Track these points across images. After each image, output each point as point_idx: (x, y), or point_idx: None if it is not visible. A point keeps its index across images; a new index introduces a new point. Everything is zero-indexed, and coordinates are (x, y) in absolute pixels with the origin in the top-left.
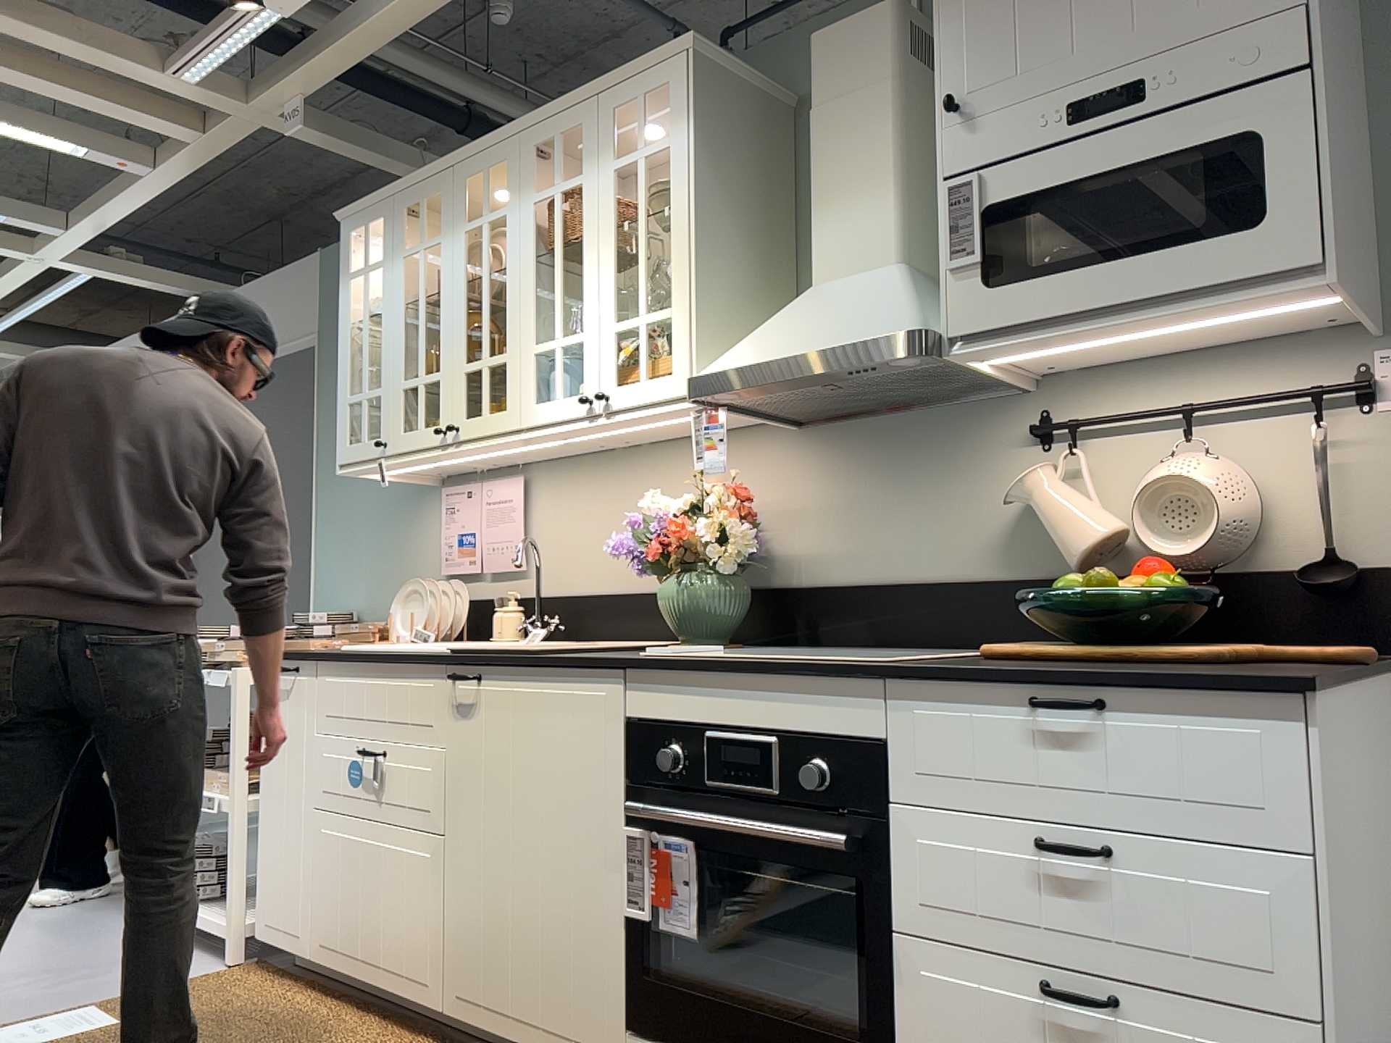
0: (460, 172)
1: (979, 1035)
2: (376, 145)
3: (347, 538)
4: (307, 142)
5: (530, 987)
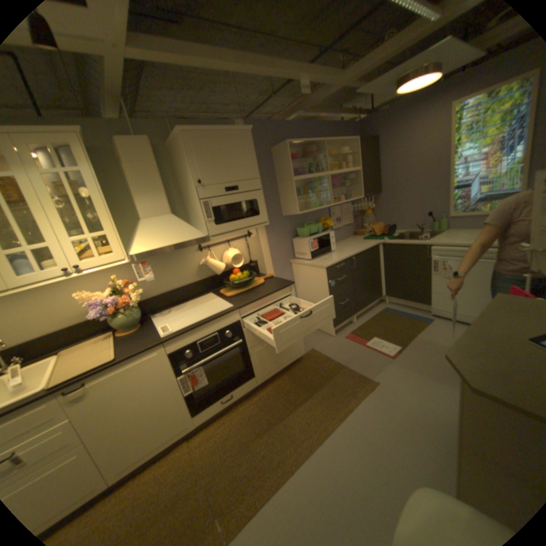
0: None
1: (264, 353)
2: None
3: None
4: None
5: (152, 441)
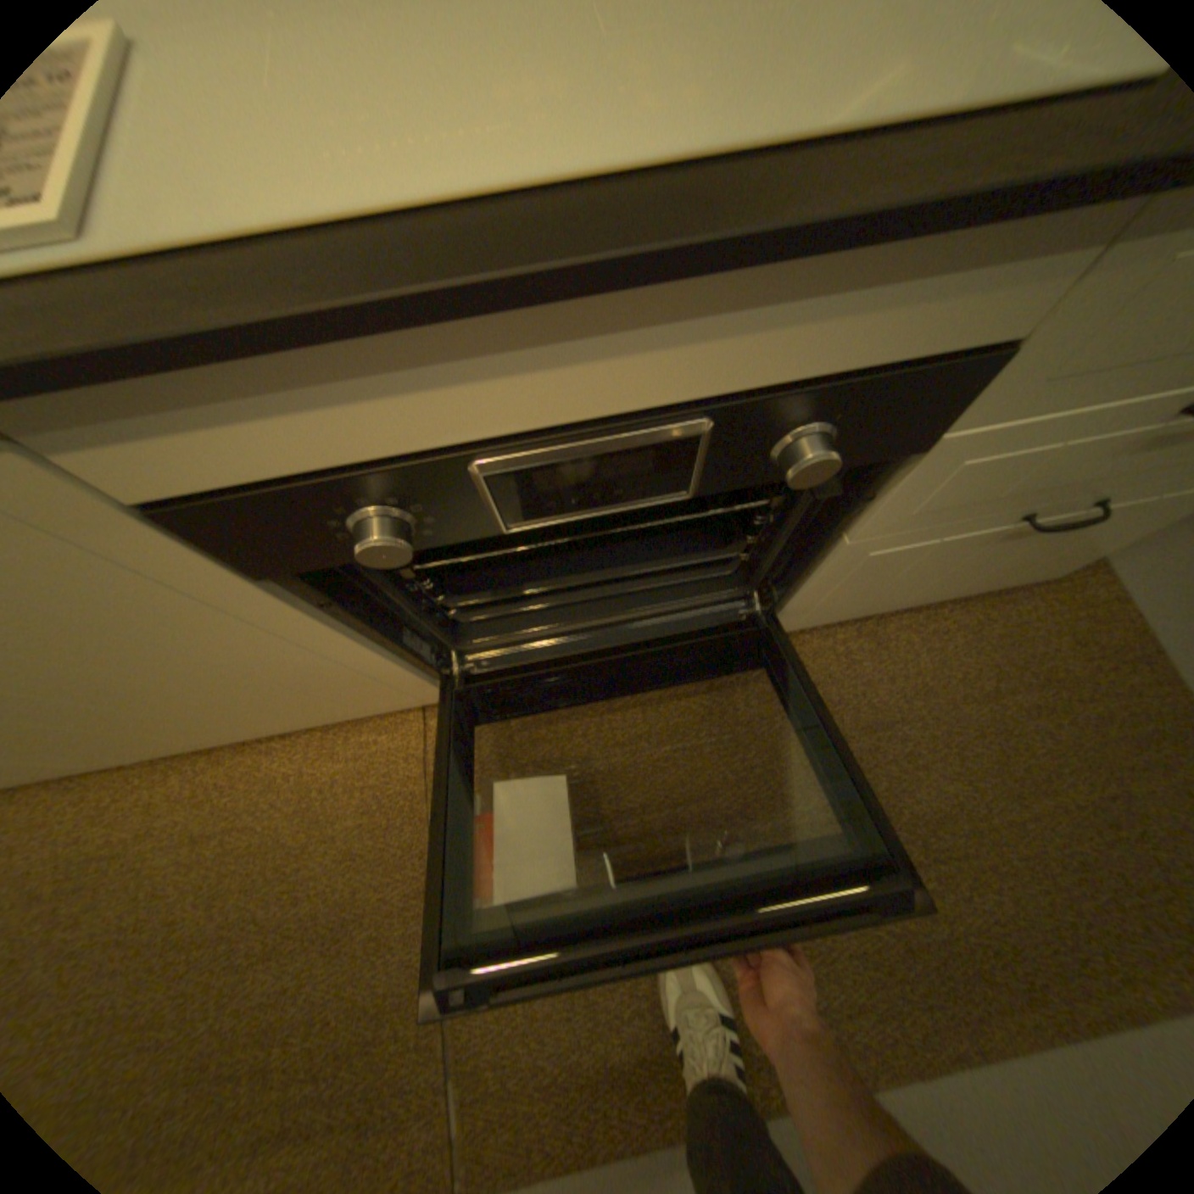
0: None
1: (914, 563)
2: None
3: None
4: None
5: (268, 720)
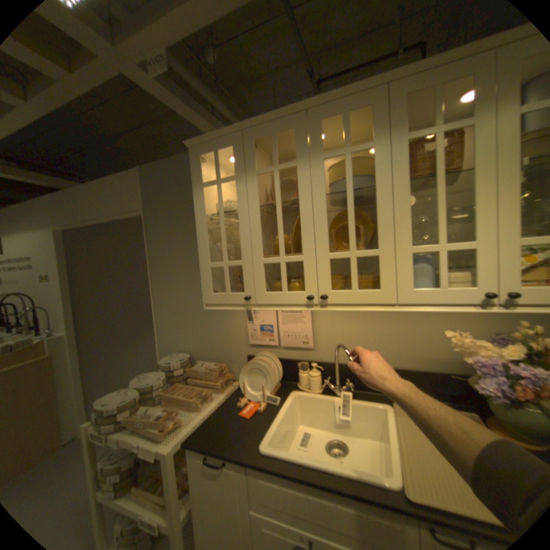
0: (314, 113)
1: None
2: (189, 101)
3: (176, 316)
4: (149, 90)
5: None
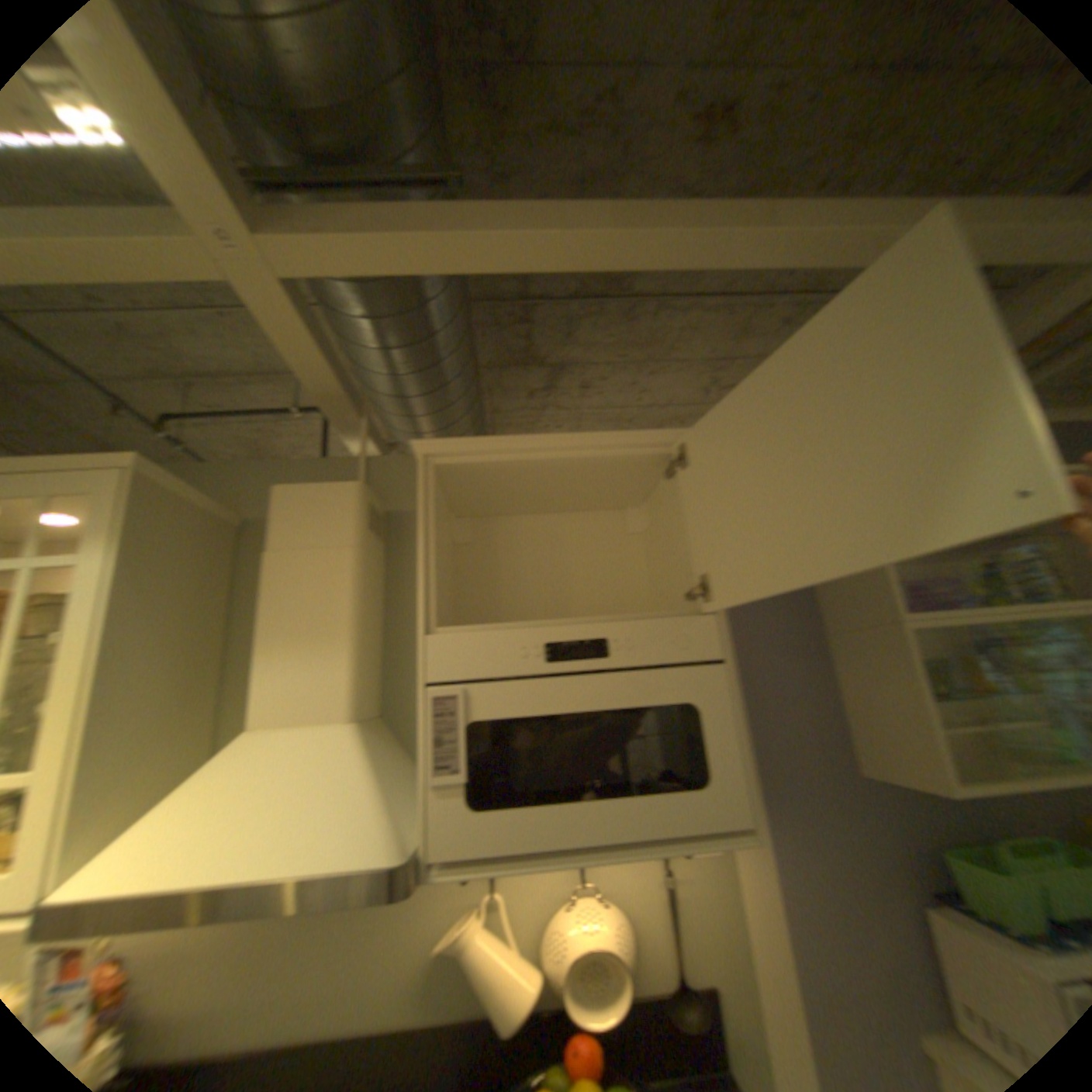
0: None
1: None
2: None
3: None
4: None
5: None
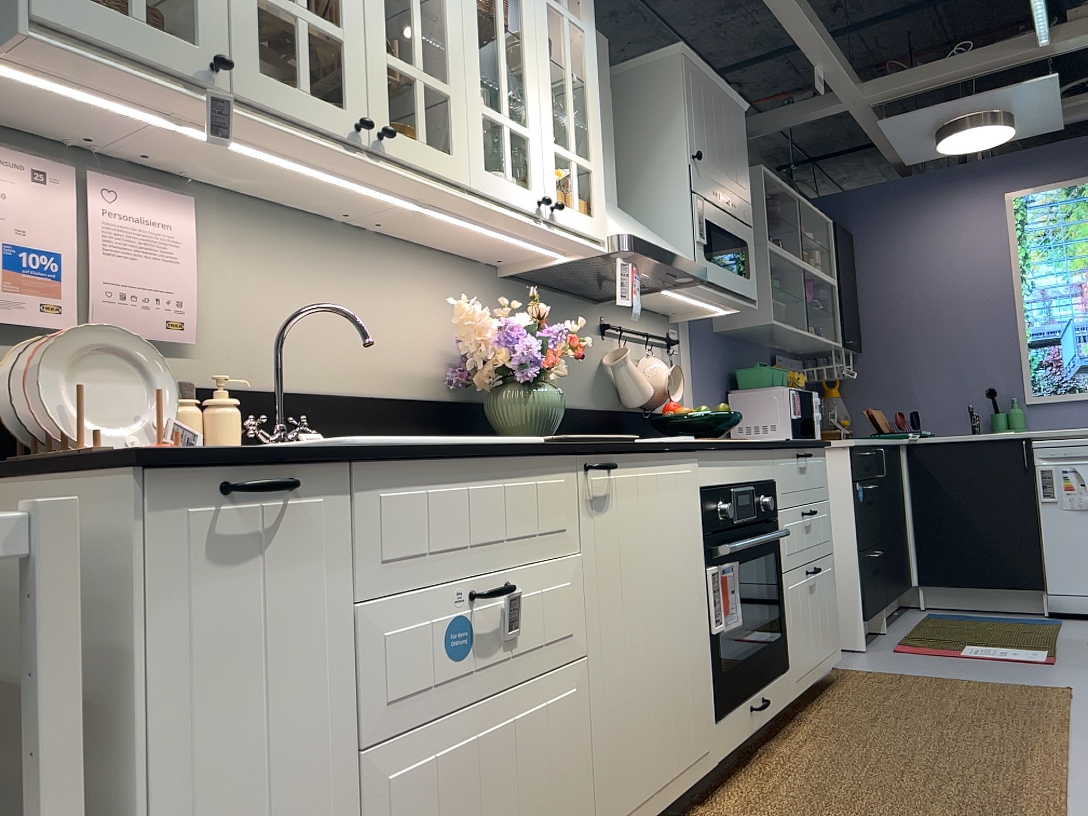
0: None
1: (800, 604)
2: None
3: None
4: None
5: (667, 747)
